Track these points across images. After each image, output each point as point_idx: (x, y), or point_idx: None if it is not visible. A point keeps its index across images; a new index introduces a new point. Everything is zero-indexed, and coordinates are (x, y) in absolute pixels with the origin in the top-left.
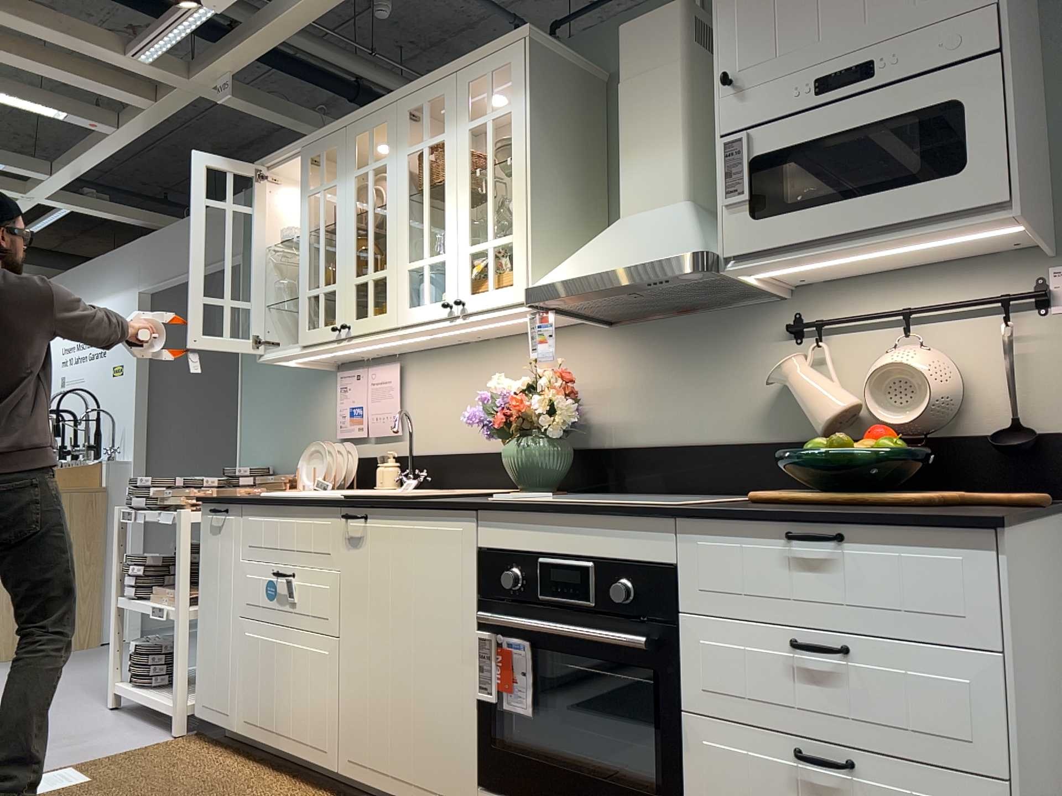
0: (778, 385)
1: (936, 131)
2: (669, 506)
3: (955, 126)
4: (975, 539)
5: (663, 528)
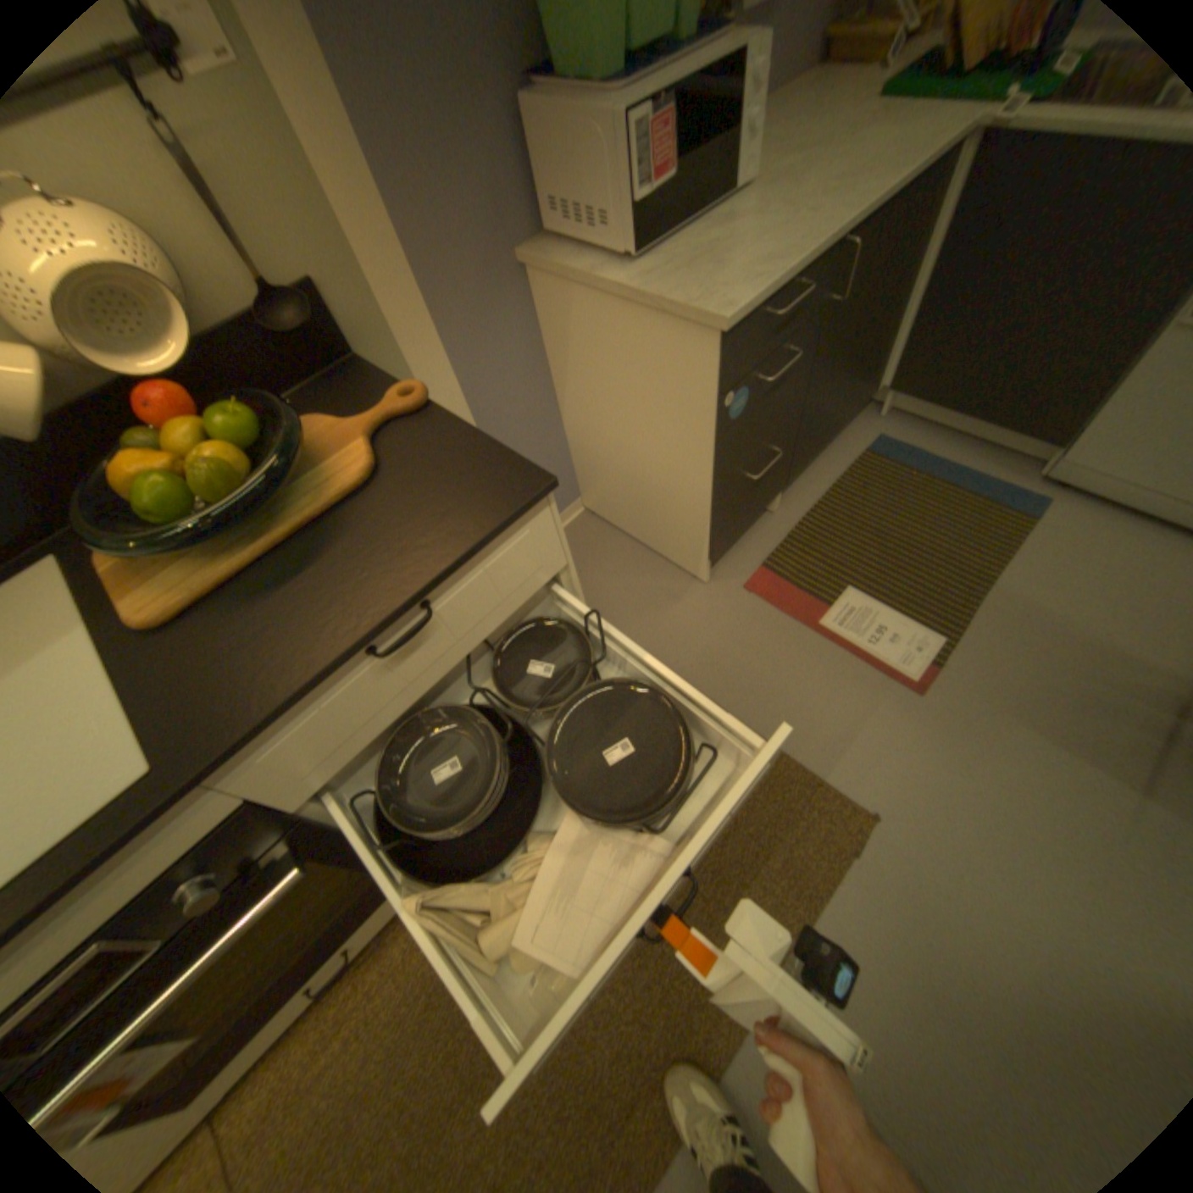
0: None
1: None
2: (134, 785)
3: None
4: (532, 511)
5: (174, 809)
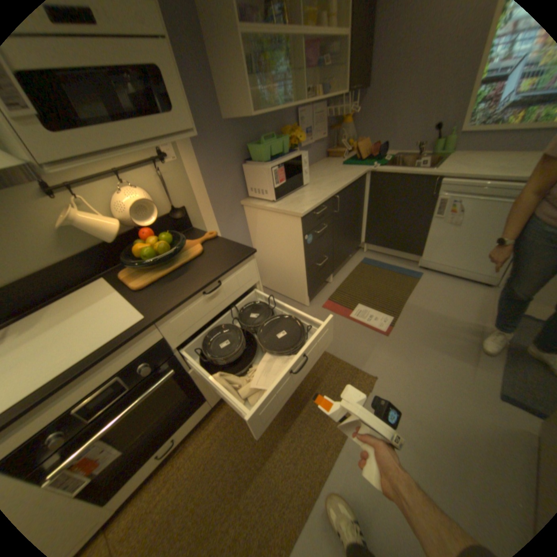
0: (56, 226)
1: (152, 83)
2: (140, 321)
3: (160, 83)
4: (249, 259)
5: (148, 331)
